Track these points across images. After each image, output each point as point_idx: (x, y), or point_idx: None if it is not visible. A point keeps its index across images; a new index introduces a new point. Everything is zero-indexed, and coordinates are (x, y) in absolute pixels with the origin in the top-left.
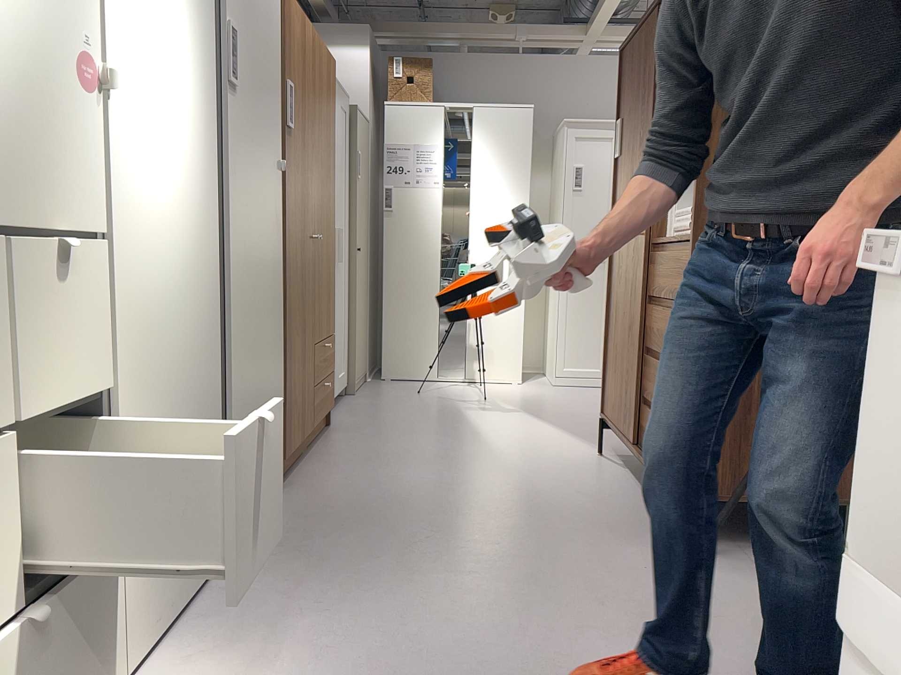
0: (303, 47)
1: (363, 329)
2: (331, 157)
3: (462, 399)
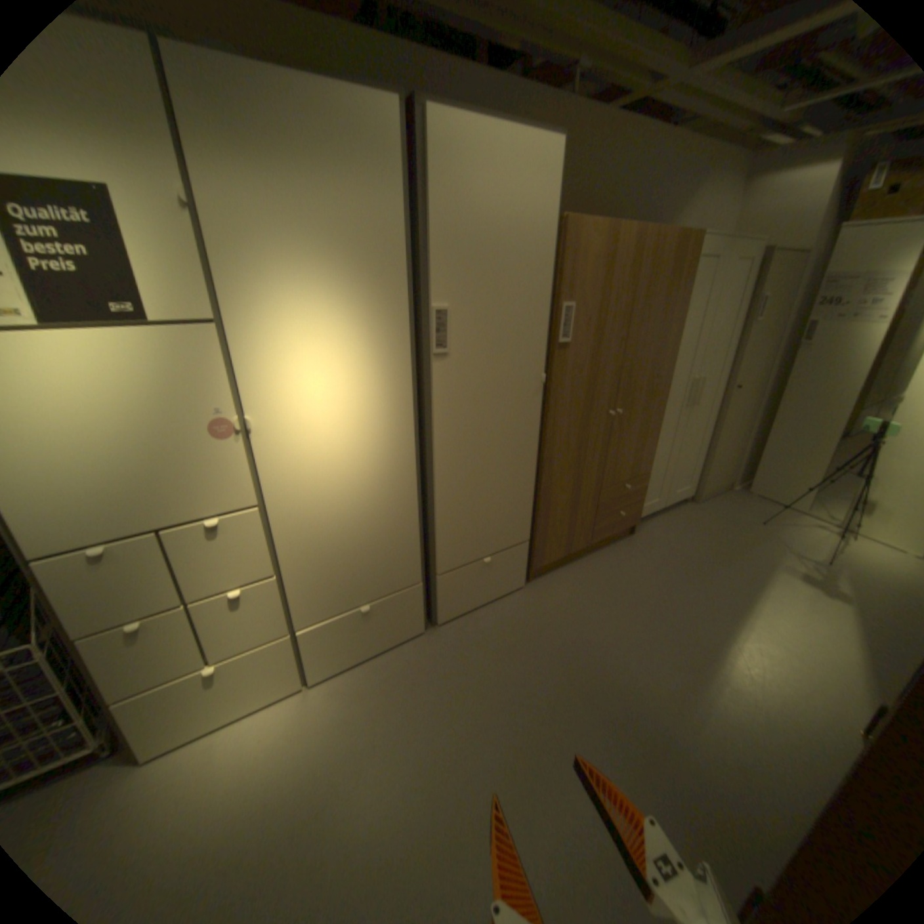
0: (612, 255)
1: (734, 451)
2: (673, 330)
3: (802, 553)
